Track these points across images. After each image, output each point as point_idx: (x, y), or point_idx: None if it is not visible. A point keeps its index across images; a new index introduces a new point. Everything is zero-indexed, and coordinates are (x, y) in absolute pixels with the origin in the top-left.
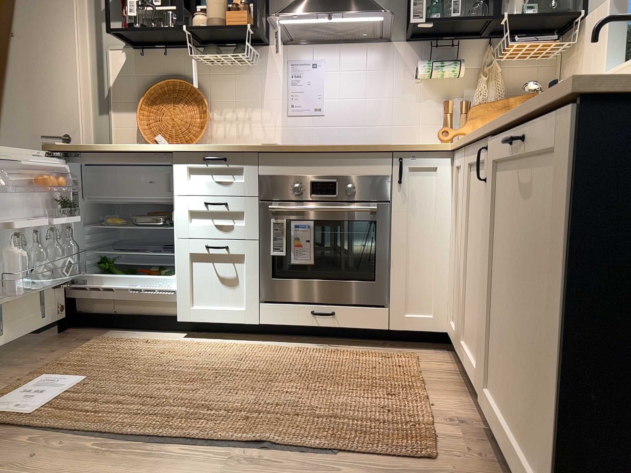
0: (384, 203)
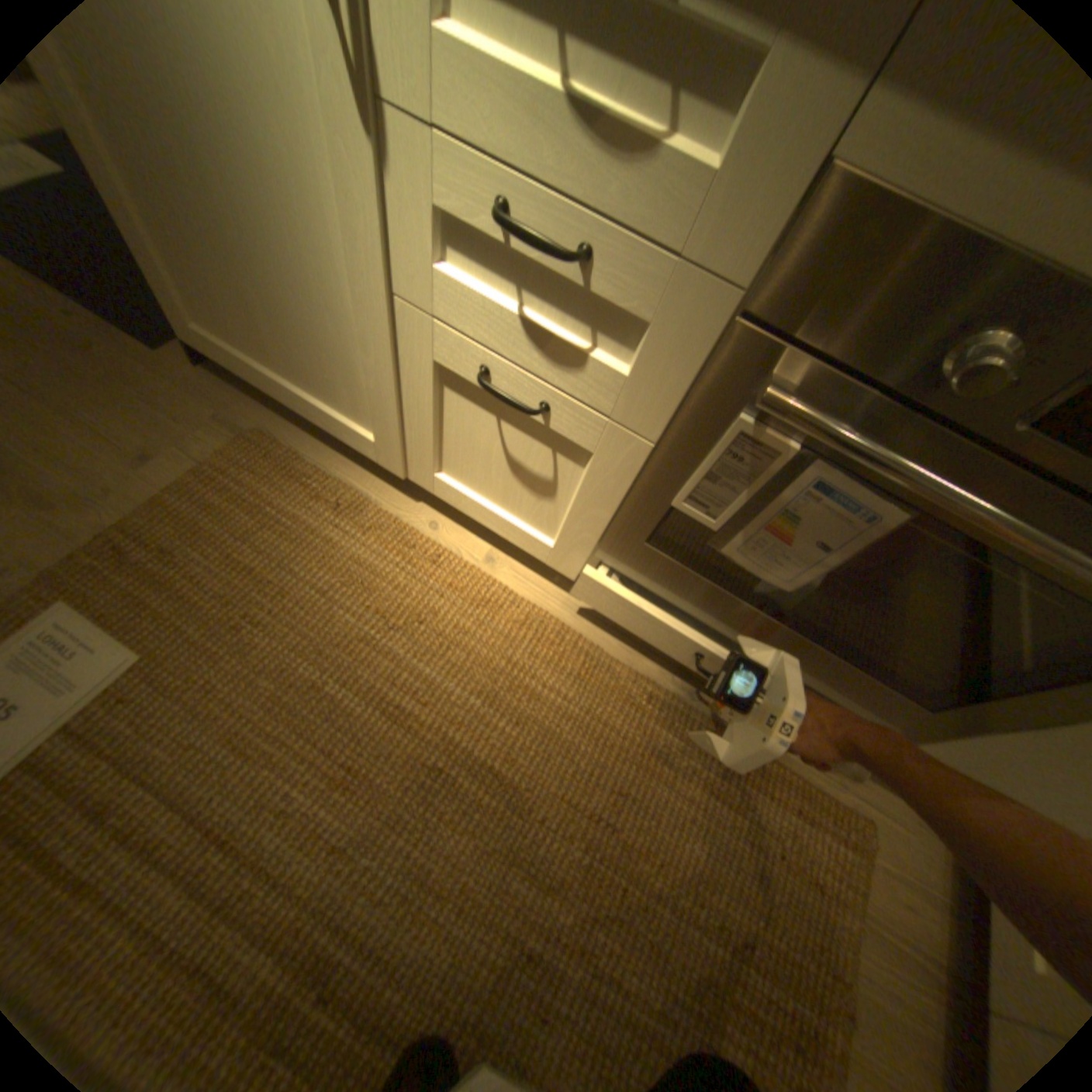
0: None
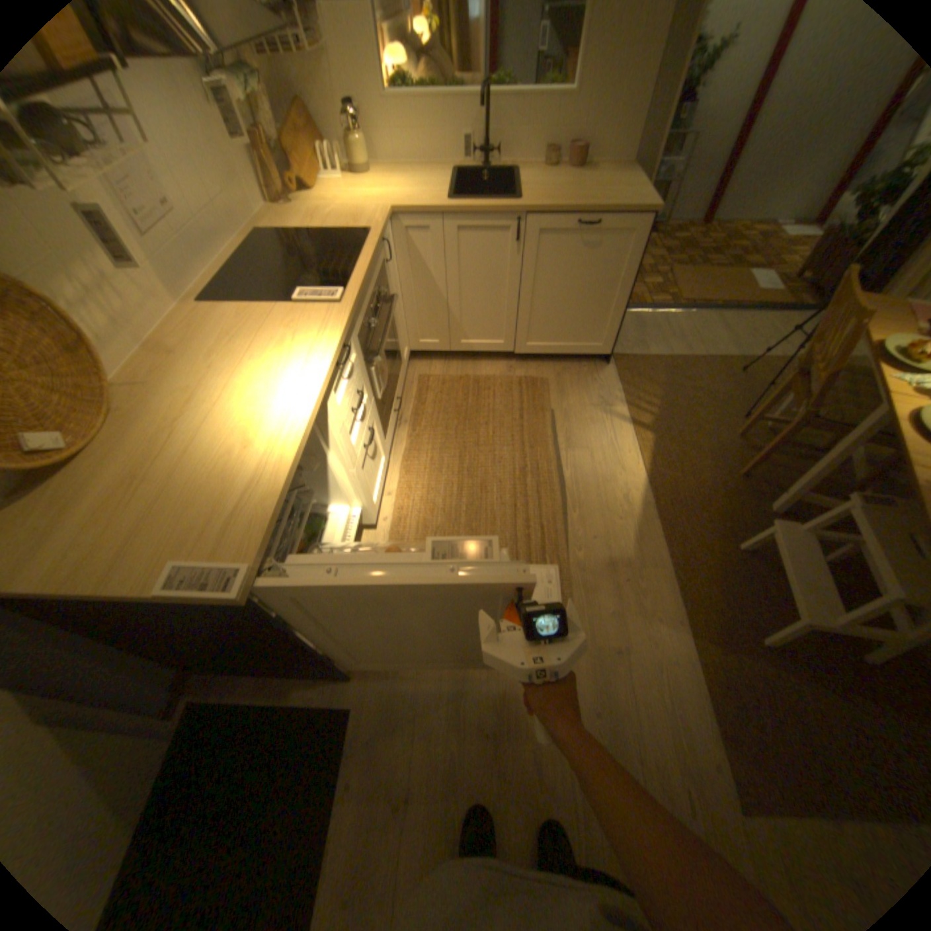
0: (385, 288)
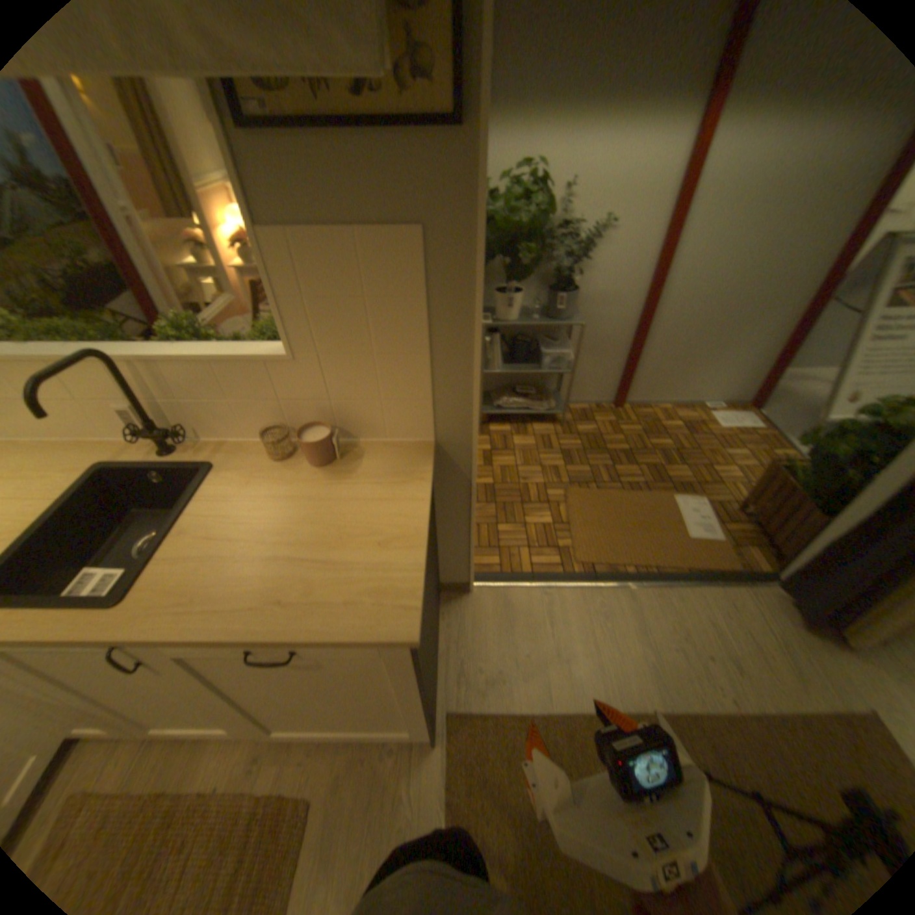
0: None
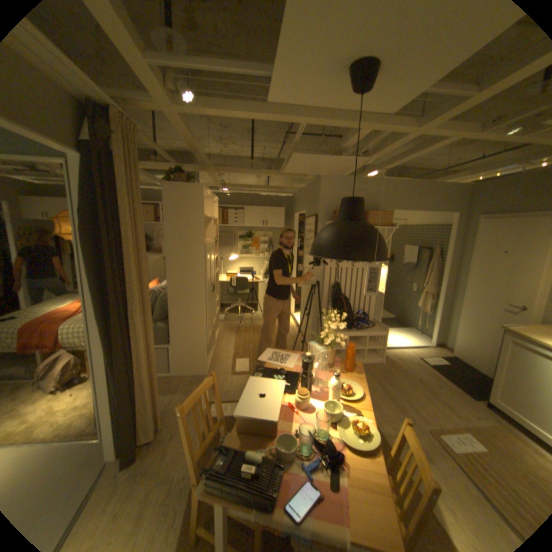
0: None
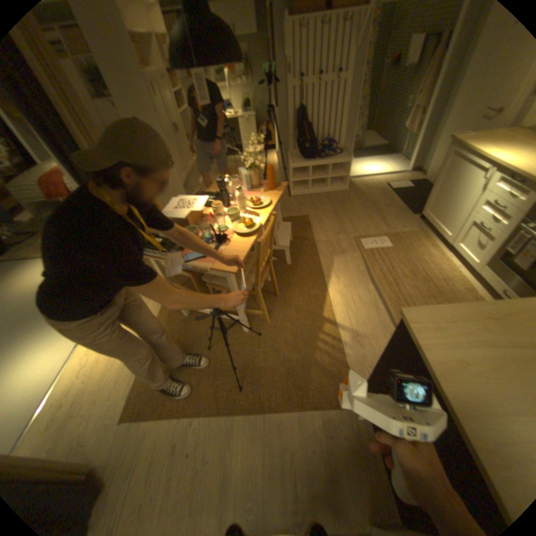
0: None
